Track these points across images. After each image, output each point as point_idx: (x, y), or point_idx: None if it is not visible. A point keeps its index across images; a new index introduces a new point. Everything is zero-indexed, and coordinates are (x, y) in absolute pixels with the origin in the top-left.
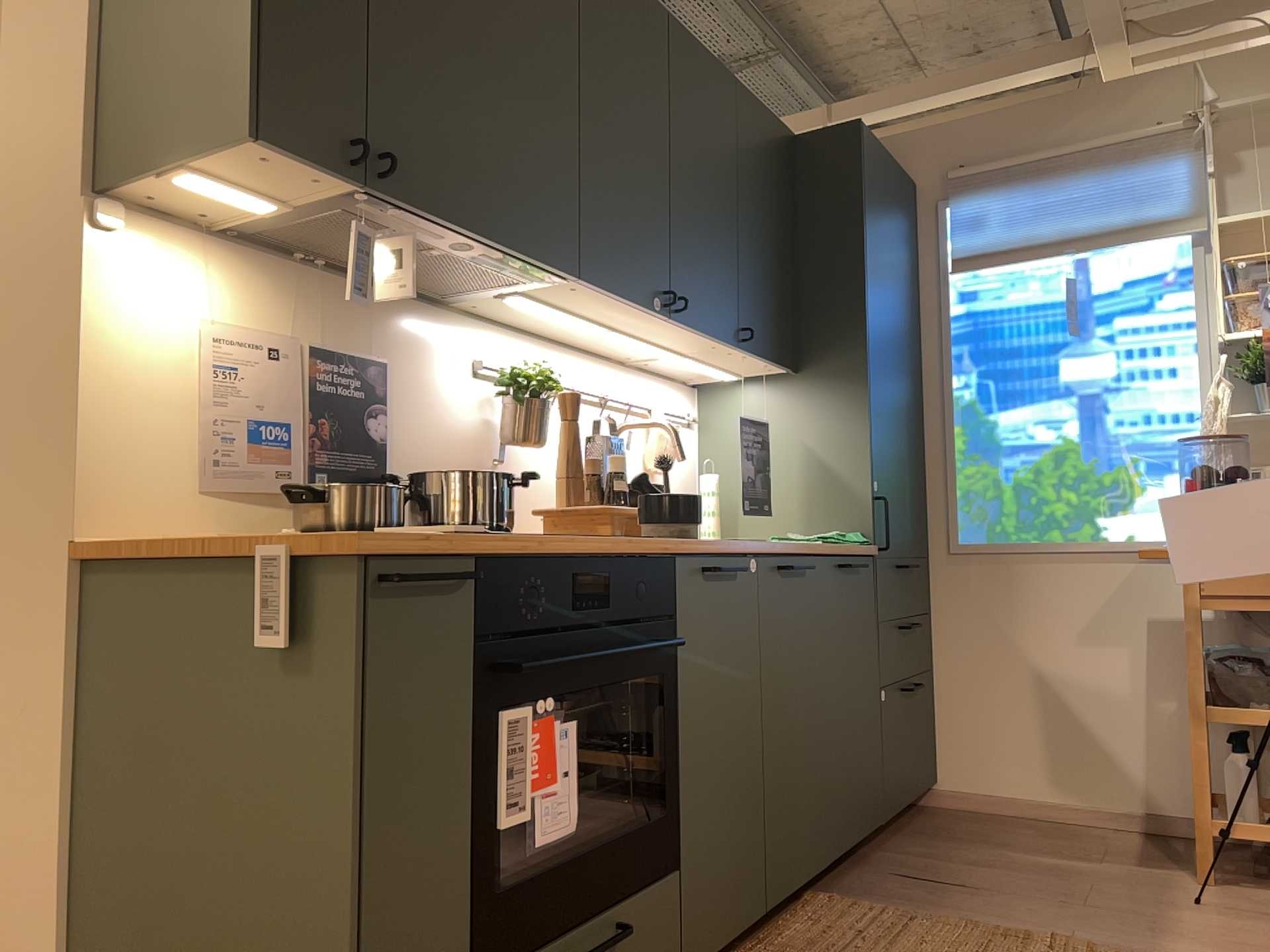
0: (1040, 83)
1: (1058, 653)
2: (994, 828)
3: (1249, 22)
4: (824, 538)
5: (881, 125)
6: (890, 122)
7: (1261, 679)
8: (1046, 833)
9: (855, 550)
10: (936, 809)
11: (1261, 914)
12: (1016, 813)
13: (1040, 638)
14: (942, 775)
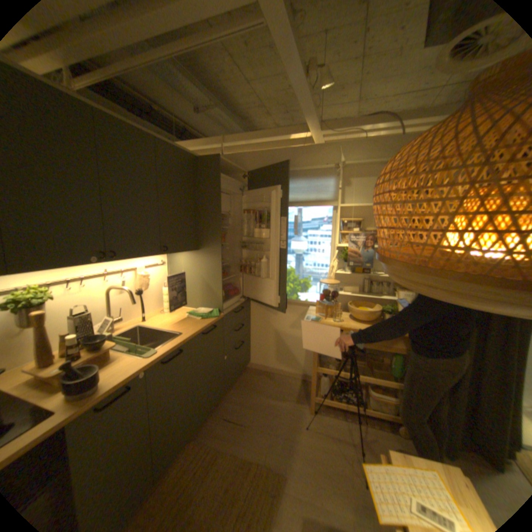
0: (294, 139)
1: (284, 330)
2: (261, 381)
3: (361, 130)
4: (202, 315)
5: (242, 146)
6: (245, 145)
7: (333, 362)
8: (275, 384)
9: (211, 322)
10: (248, 370)
11: (322, 435)
12: (270, 372)
13: (280, 326)
14: (251, 360)
